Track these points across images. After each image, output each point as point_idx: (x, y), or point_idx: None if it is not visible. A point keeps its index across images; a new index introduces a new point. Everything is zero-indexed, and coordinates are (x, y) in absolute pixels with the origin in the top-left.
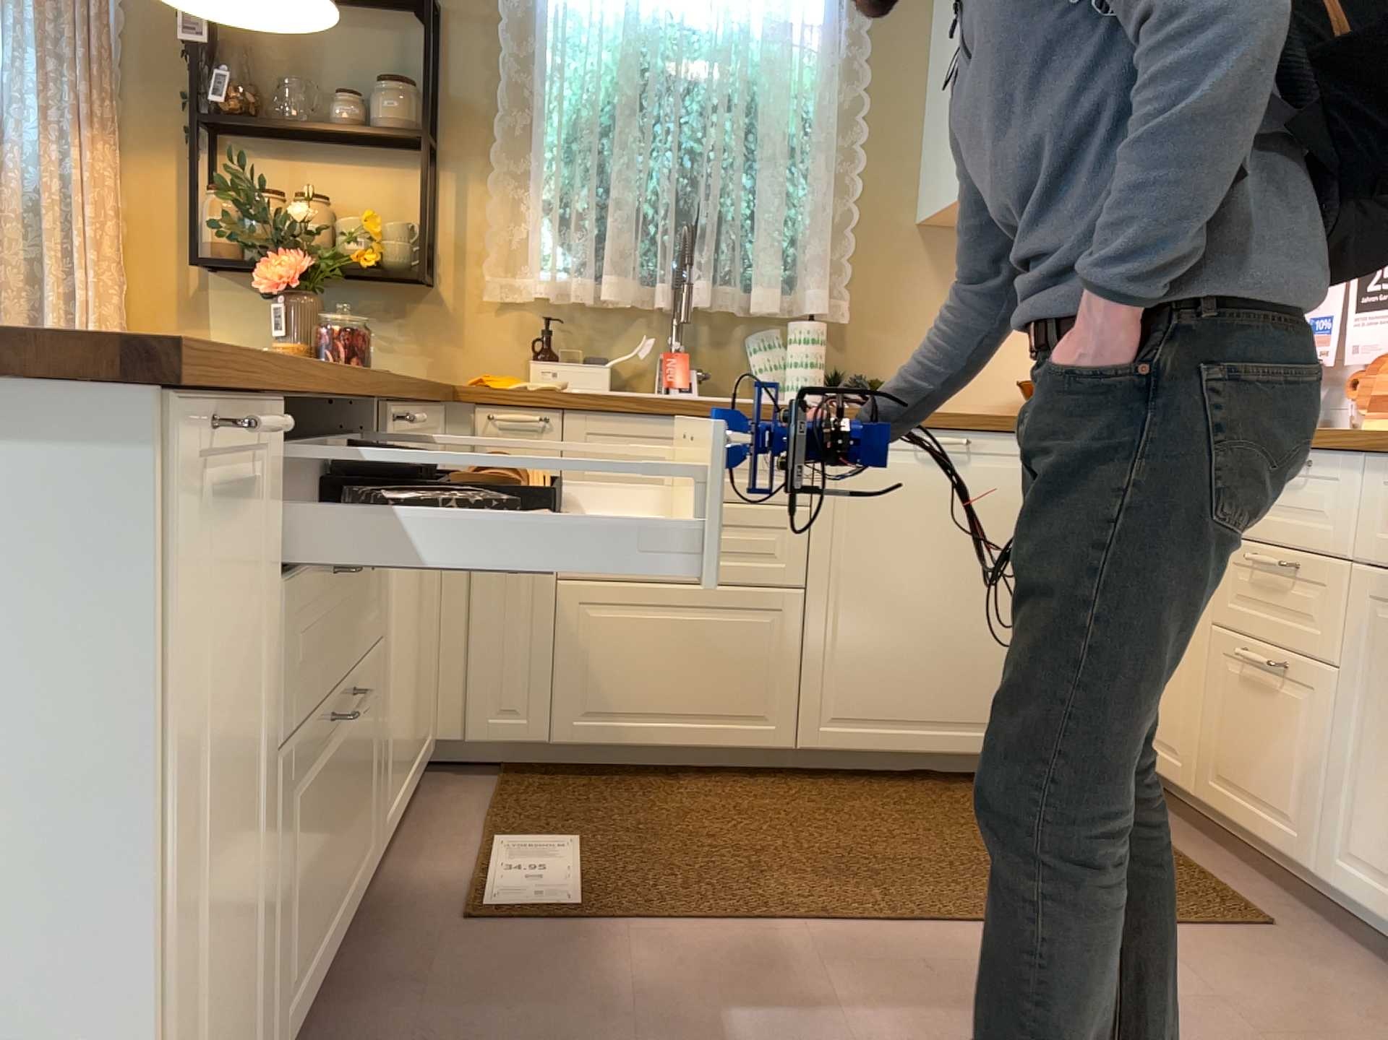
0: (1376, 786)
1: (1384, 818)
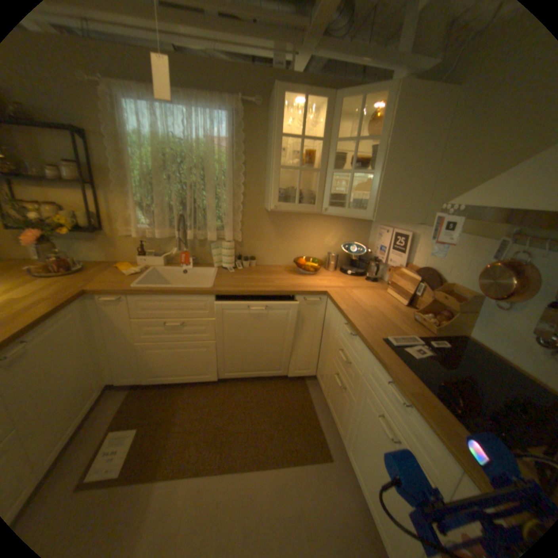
0: (360, 444)
1: (360, 454)
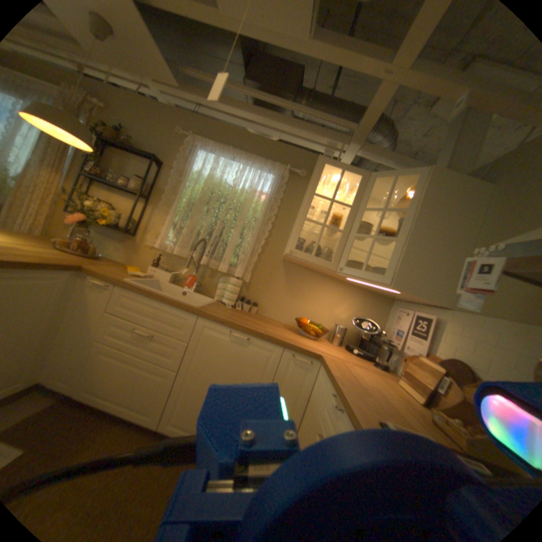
0: None
1: None
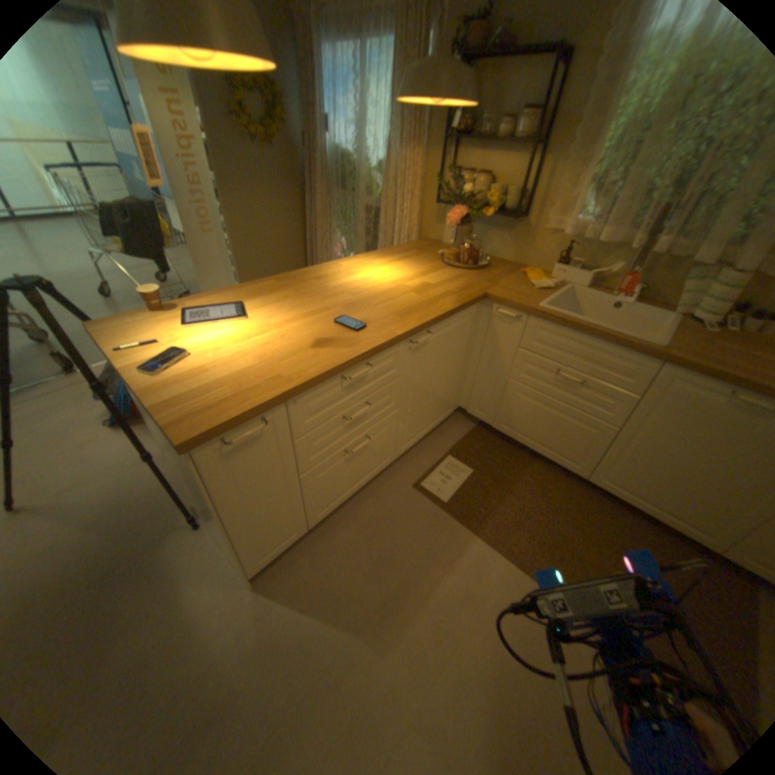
0: None
1: None
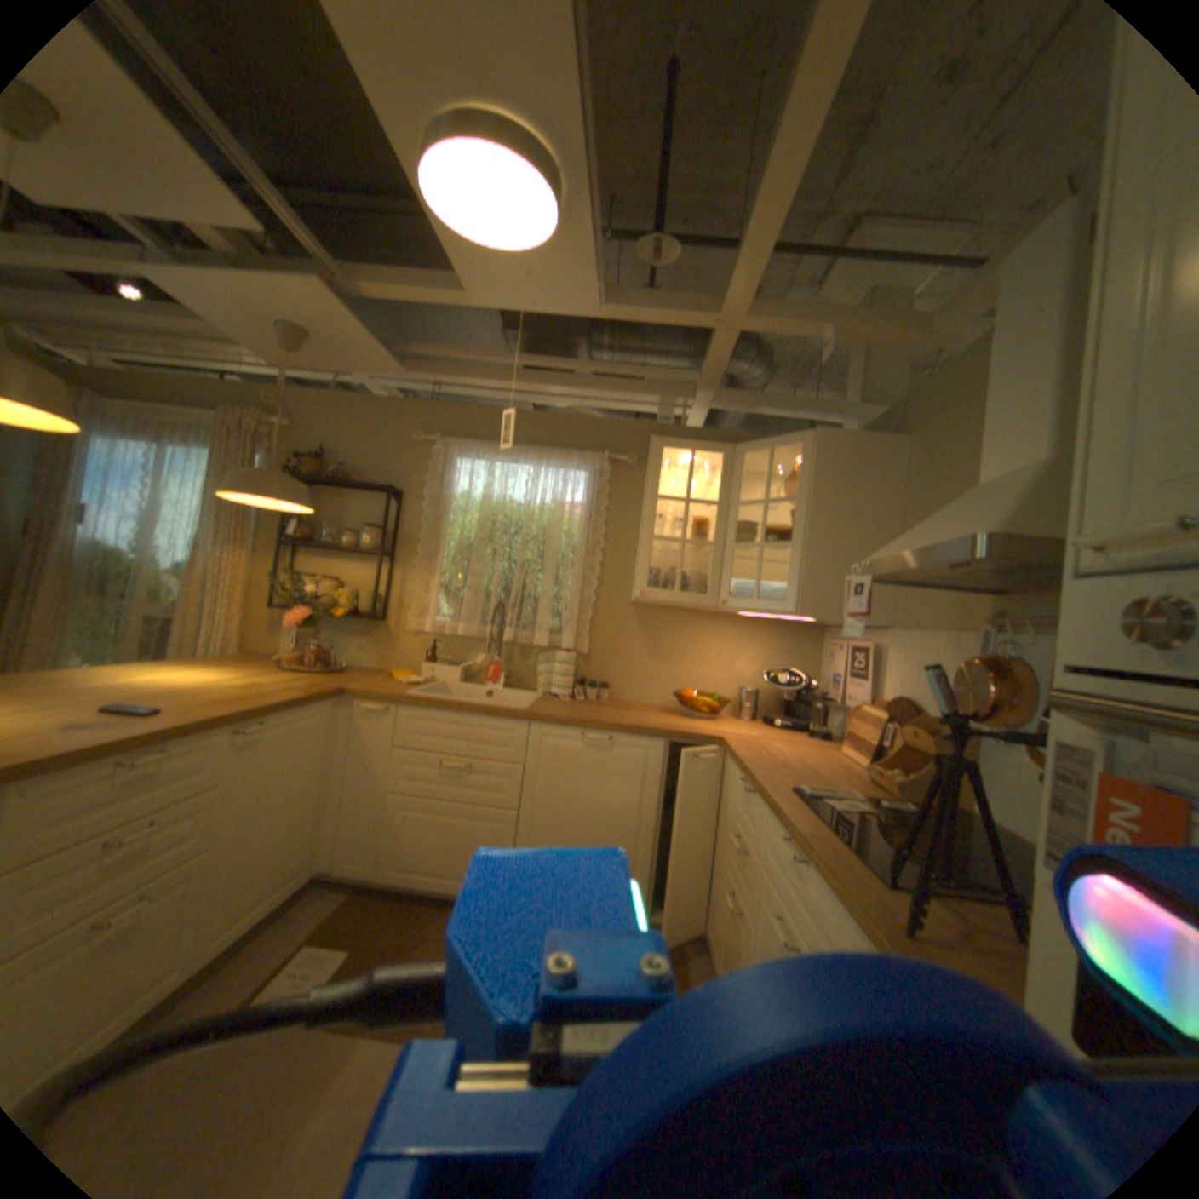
0: None
1: None
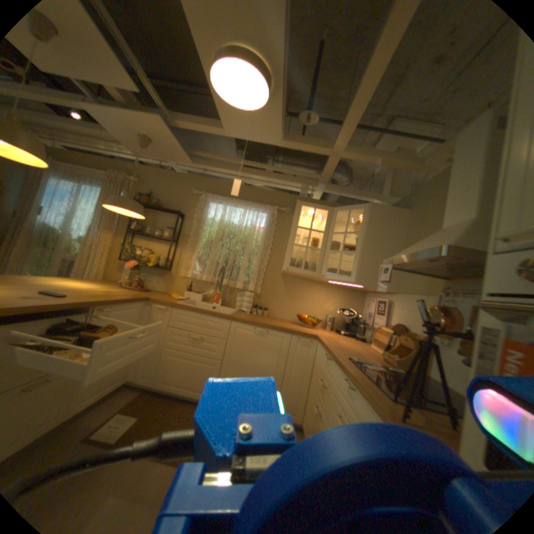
0: None
1: None
